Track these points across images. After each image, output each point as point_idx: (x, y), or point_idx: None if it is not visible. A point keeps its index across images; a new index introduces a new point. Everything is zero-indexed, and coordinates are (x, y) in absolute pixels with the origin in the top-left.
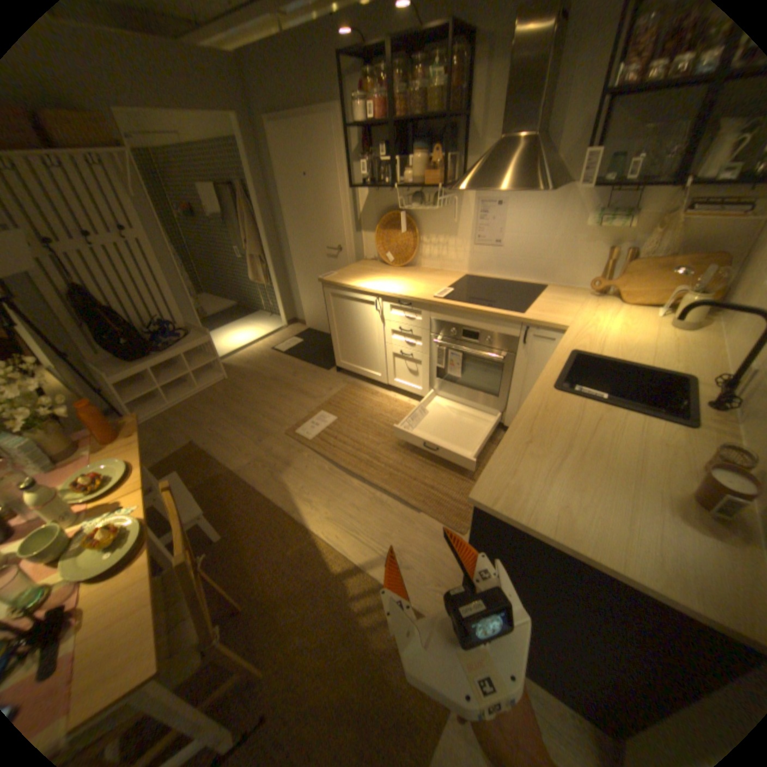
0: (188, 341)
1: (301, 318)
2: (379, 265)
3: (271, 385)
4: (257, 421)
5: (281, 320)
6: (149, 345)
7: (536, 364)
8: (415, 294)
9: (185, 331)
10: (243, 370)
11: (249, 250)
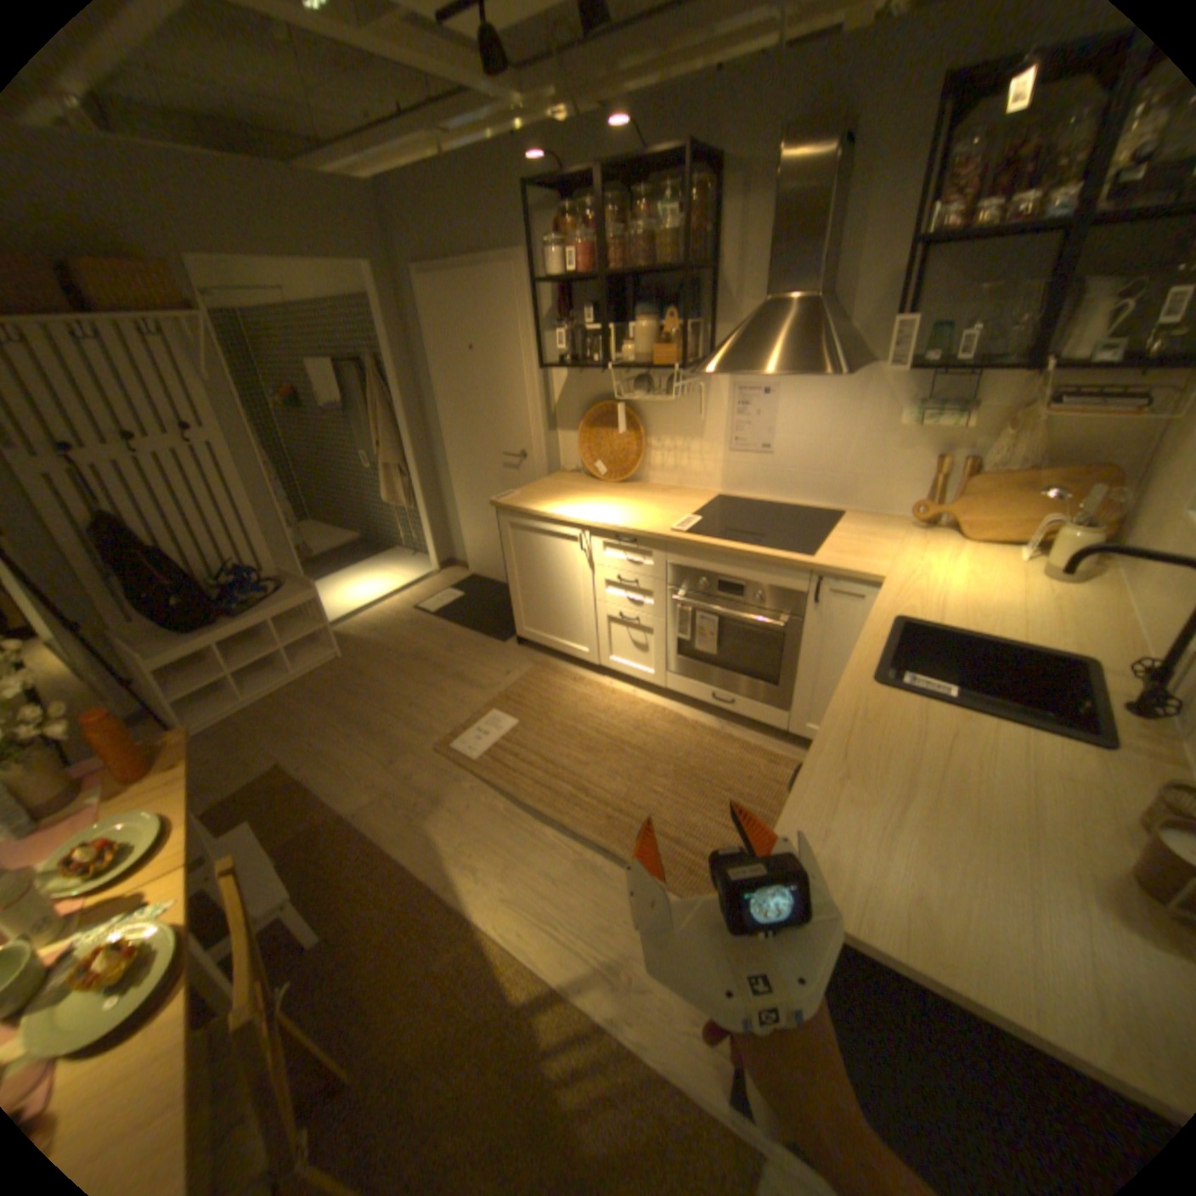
0: (280, 600)
1: (461, 559)
2: (583, 480)
3: (411, 667)
4: (387, 729)
5: (430, 561)
6: (216, 606)
7: (836, 635)
8: (642, 526)
9: (276, 583)
10: (367, 642)
11: (383, 457)
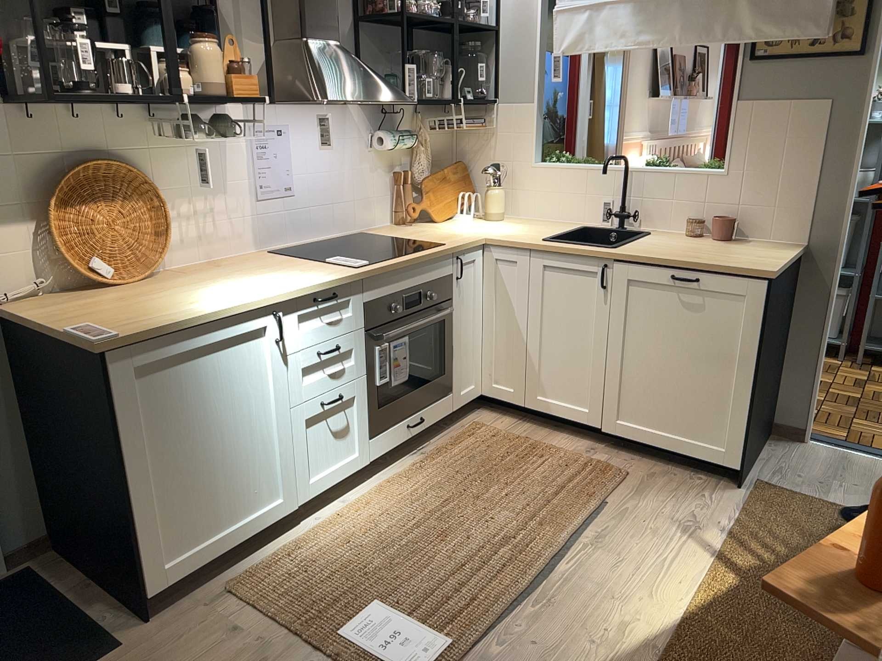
0: None
1: None
2: (83, 295)
3: None
4: None
5: None
6: None
7: (467, 299)
8: (331, 275)
9: None
10: None
11: None
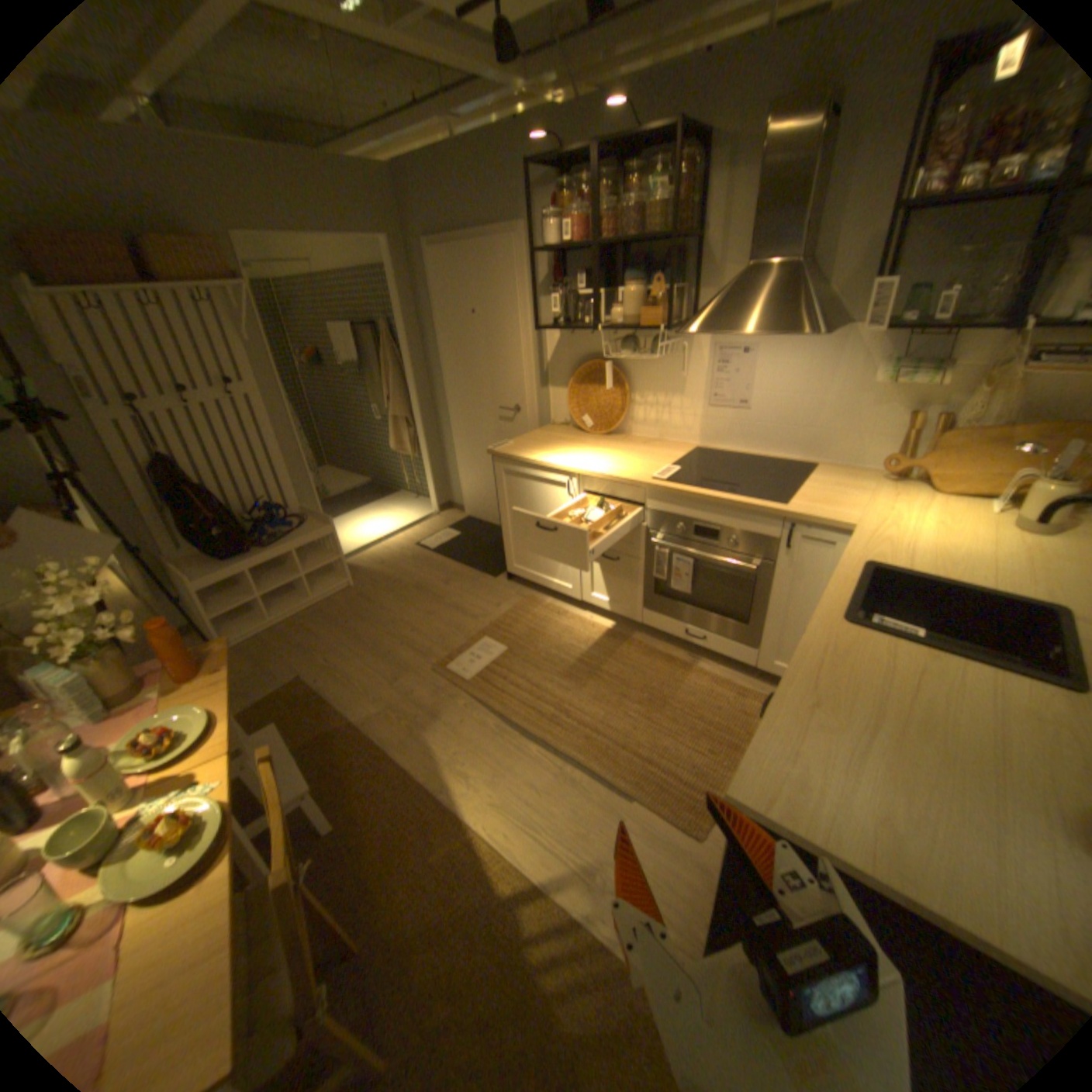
0: (303, 533)
1: (458, 502)
2: (571, 432)
3: (413, 596)
4: (392, 649)
5: (431, 504)
6: (249, 537)
7: (807, 578)
8: (625, 474)
9: (300, 519)
10: (375, 573)
11: (393, 409)
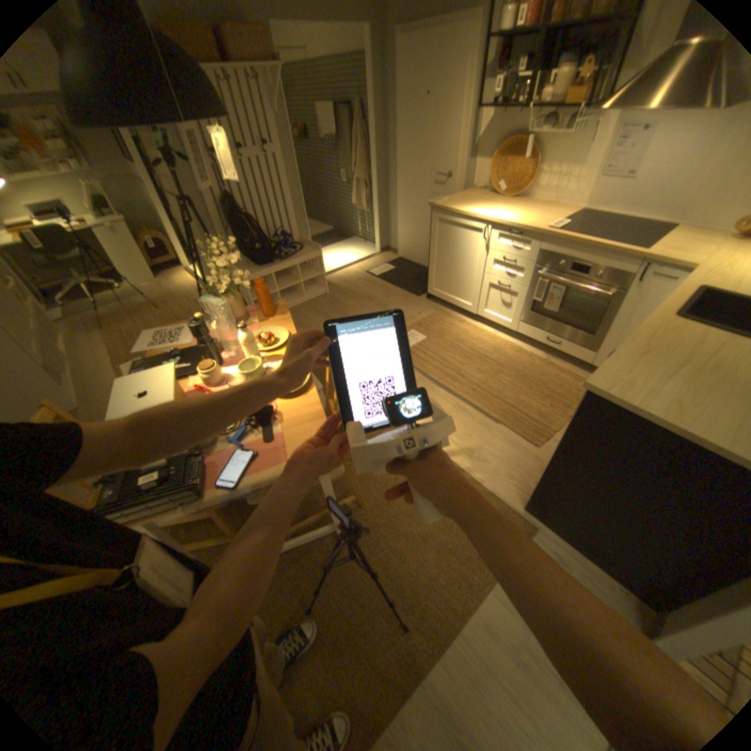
0: (303, 254)
1: (393, 247)
2: (488, 194)
3: (366, 303)
4: None
5: (375, 246)
6: (271, 254)
7: (647, 304)
8: (528, 224)
9: (299, 245)
10: (341, 287)
11: (356, 174)
